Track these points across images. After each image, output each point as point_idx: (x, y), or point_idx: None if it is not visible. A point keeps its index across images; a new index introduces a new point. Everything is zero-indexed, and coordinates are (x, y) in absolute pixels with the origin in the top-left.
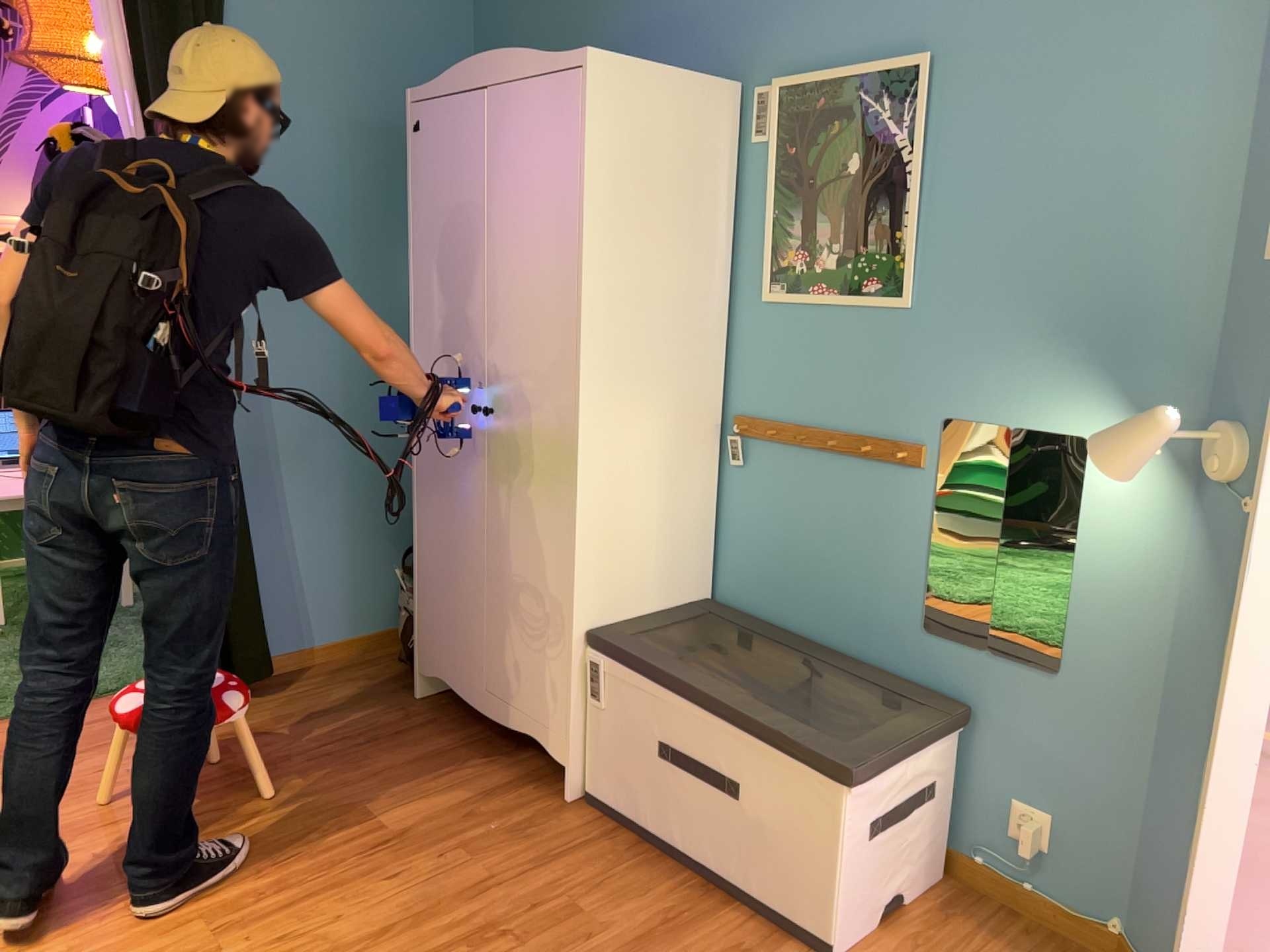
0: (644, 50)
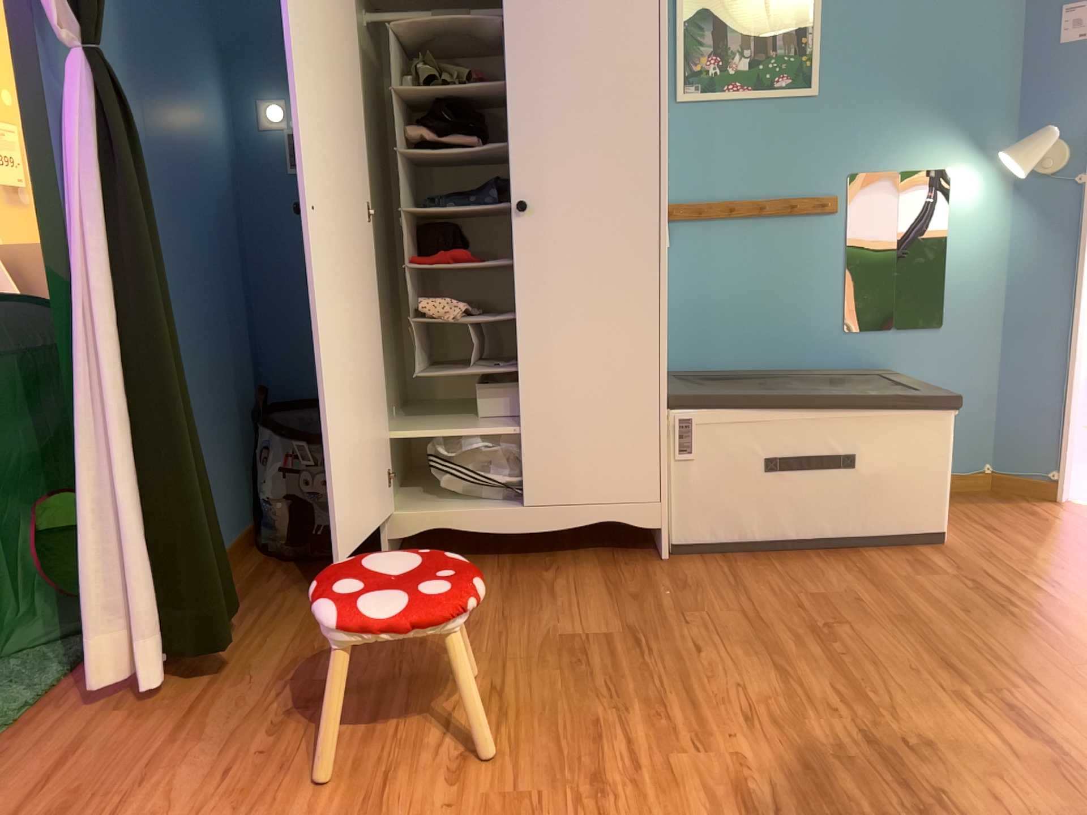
0: None
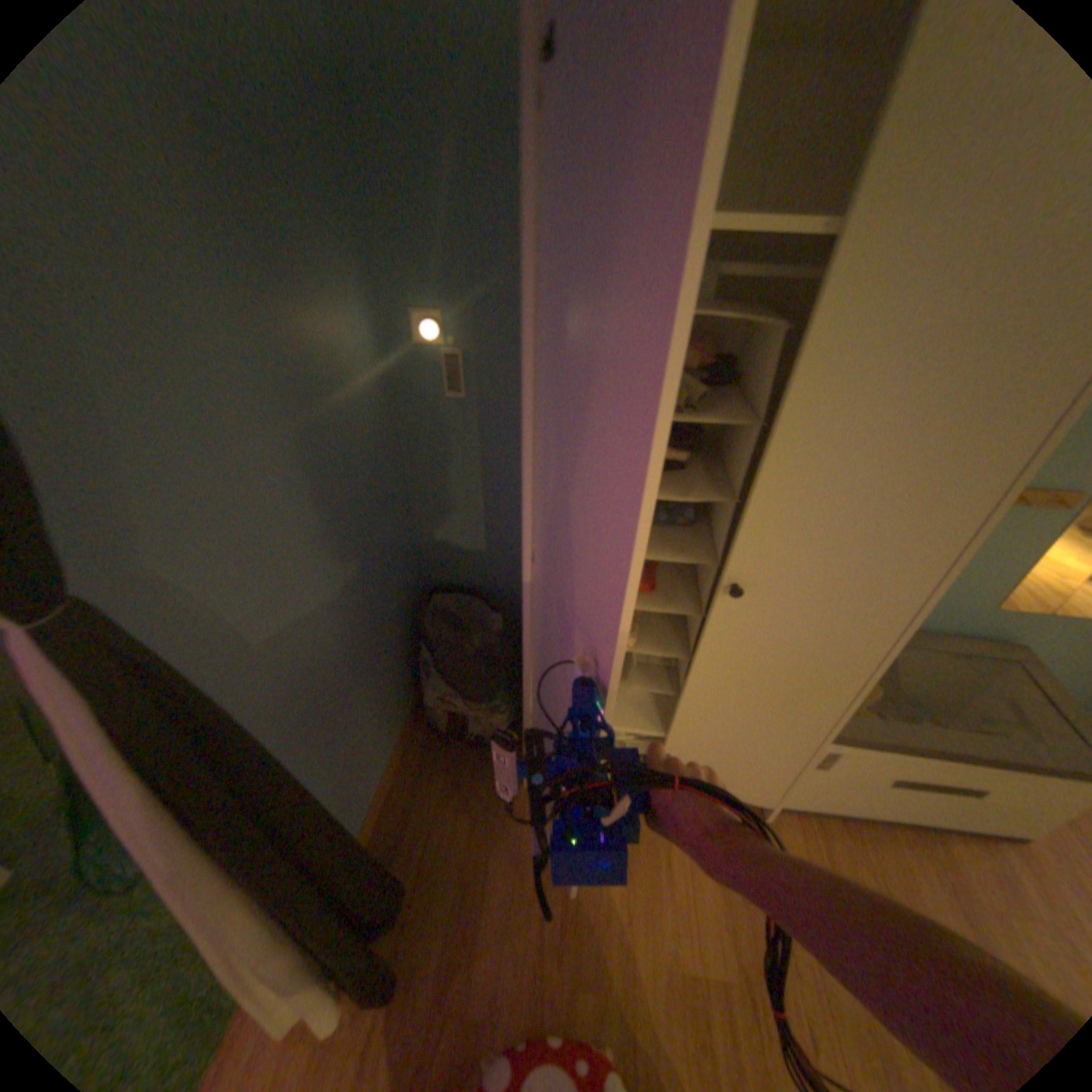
0: None
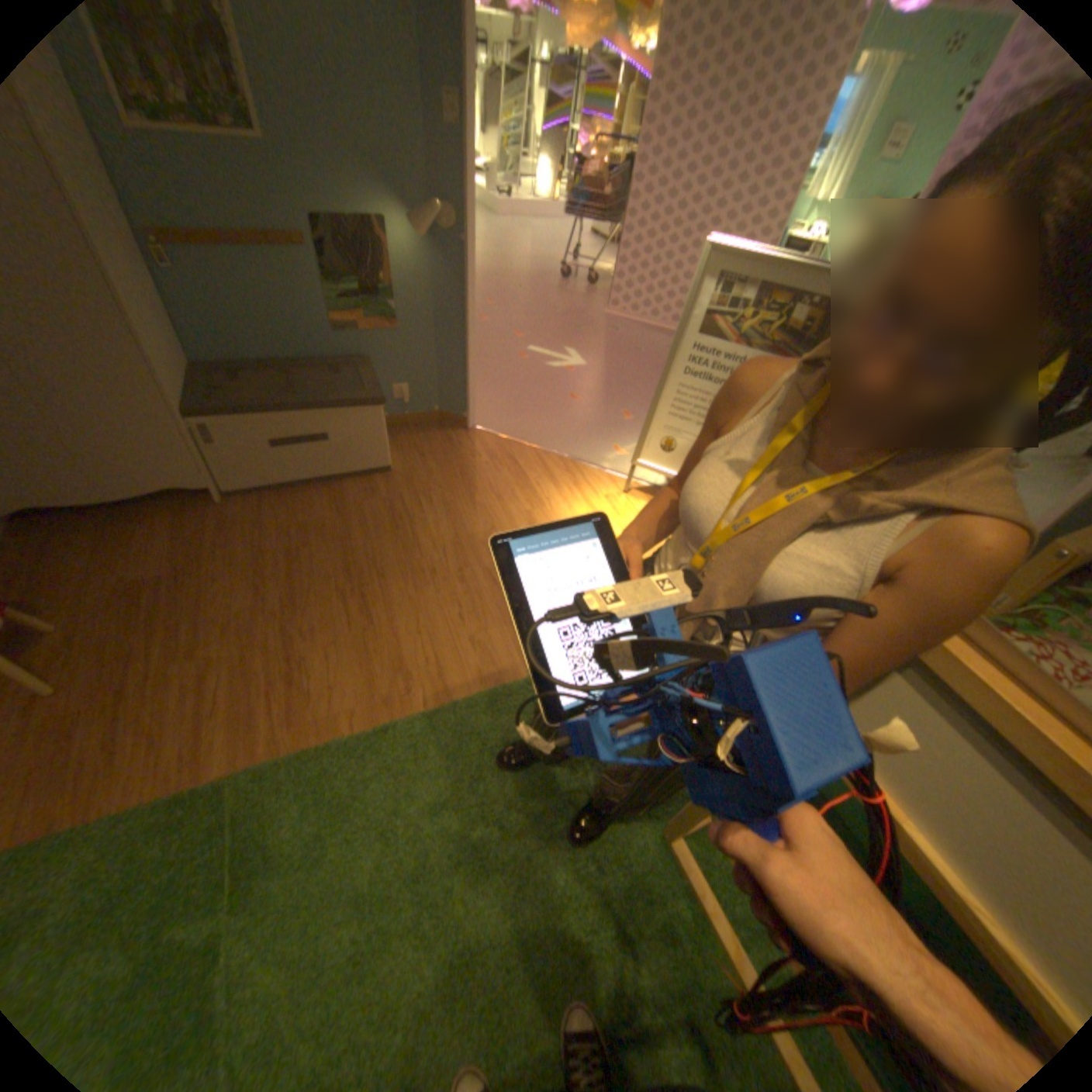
0: None
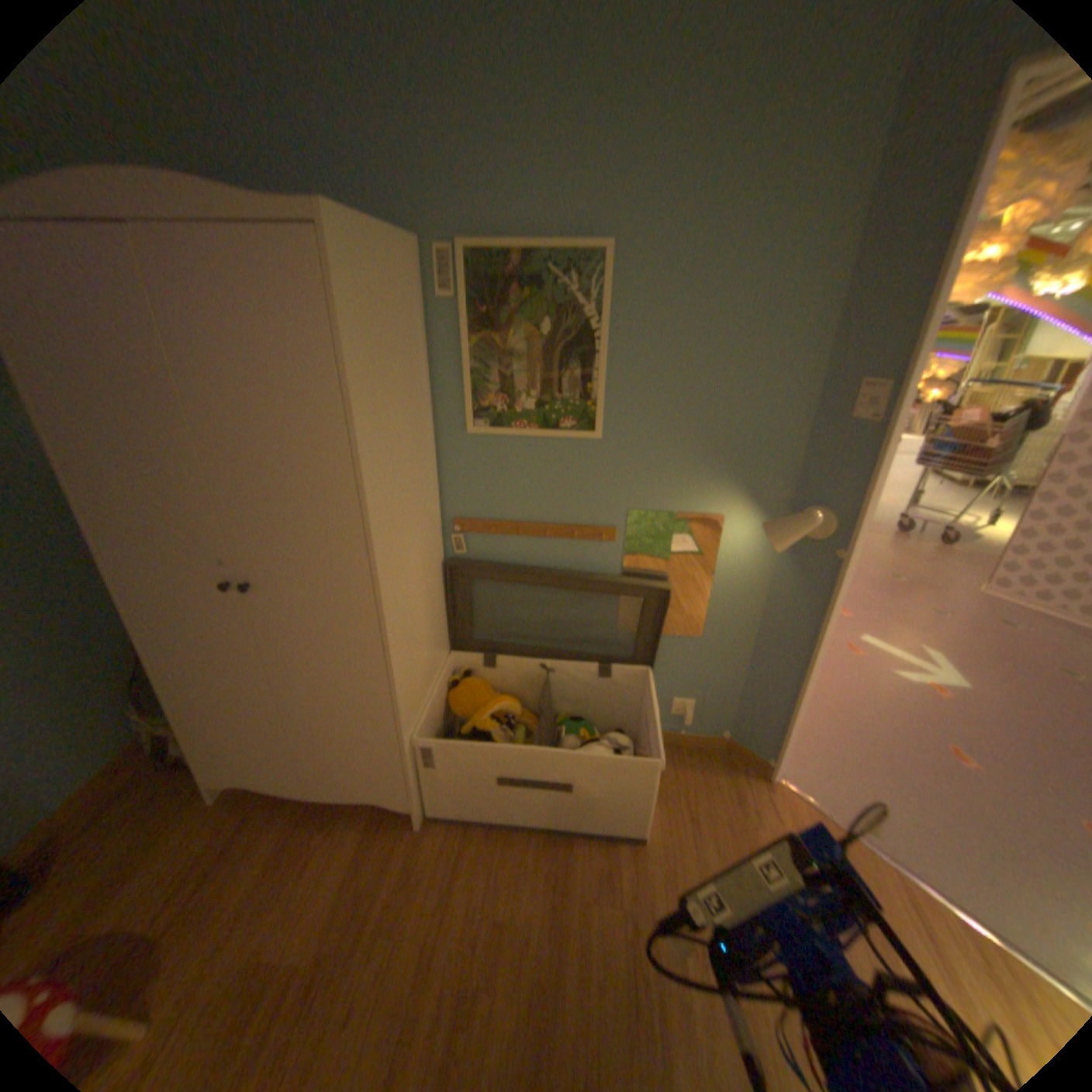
0: (277, 177)
